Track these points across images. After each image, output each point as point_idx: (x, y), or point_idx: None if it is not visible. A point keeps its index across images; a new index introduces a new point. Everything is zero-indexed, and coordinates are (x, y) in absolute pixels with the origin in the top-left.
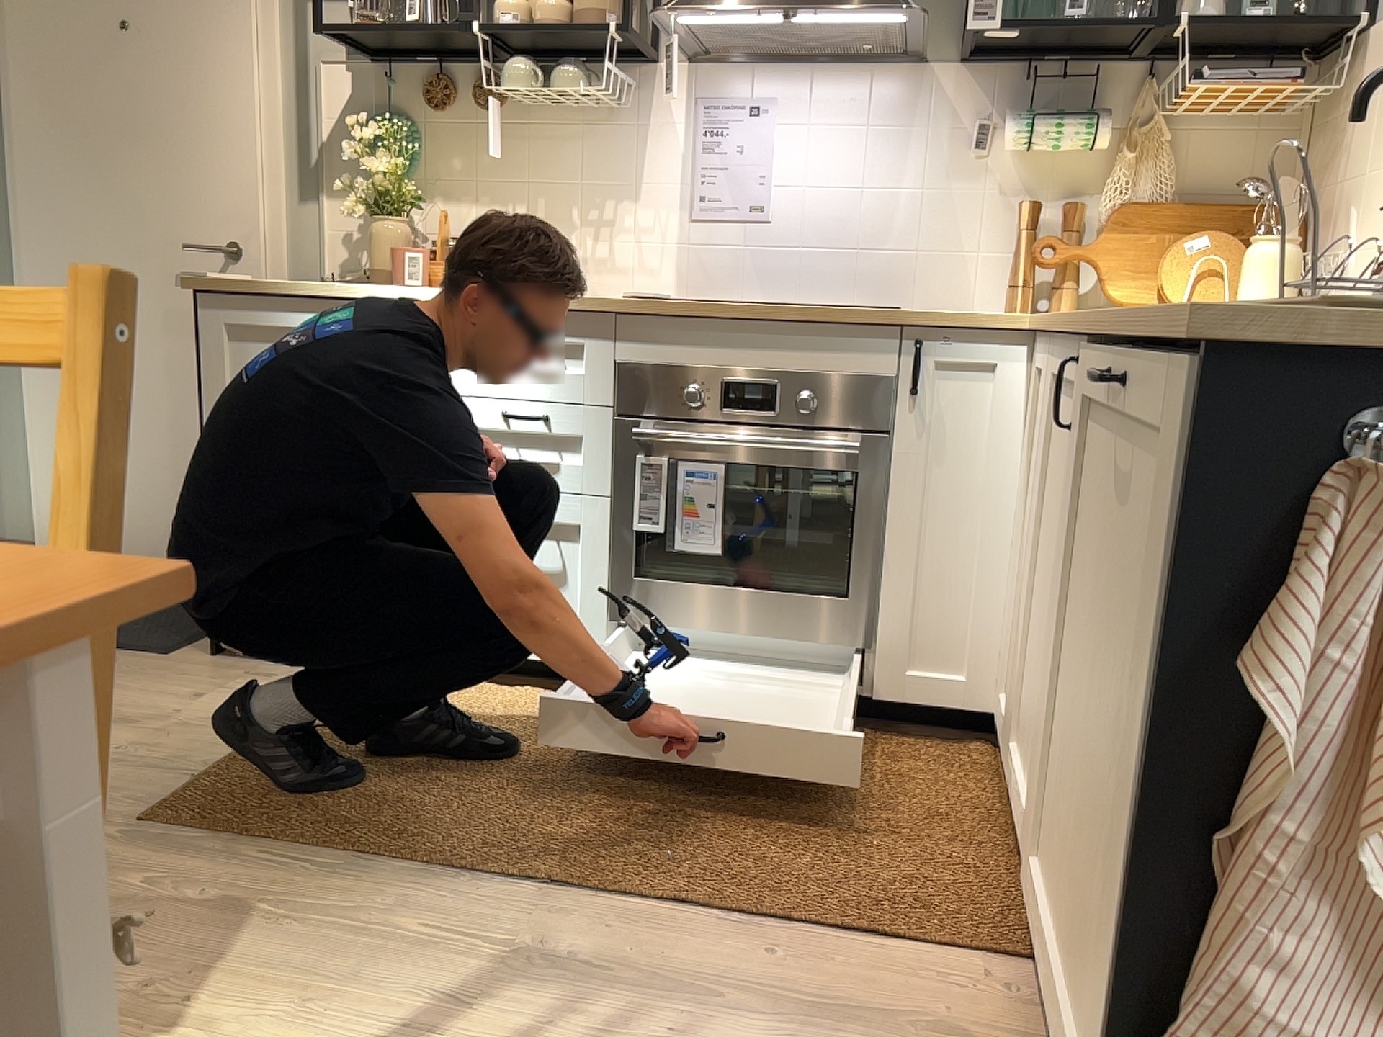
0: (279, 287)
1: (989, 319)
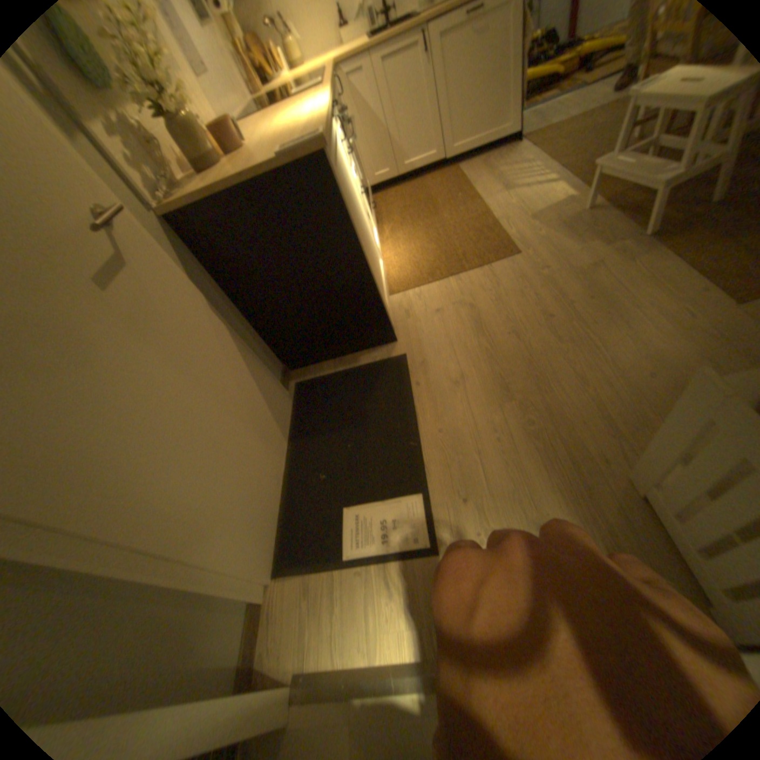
0: (326, 116)
1: (332, 60)
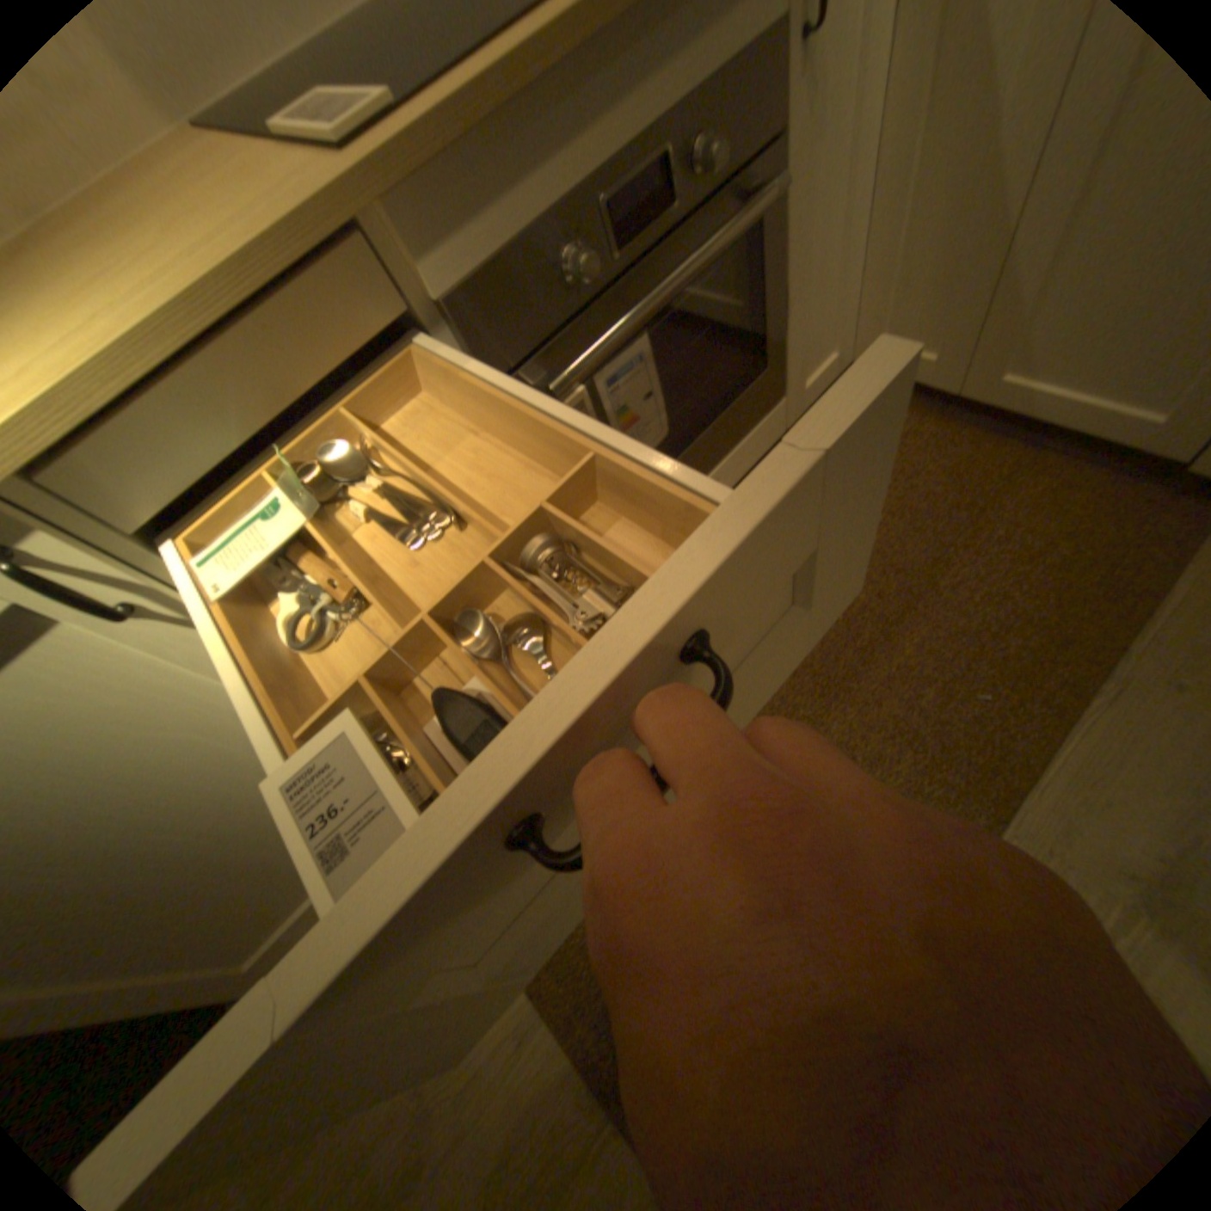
0: None
1: None
